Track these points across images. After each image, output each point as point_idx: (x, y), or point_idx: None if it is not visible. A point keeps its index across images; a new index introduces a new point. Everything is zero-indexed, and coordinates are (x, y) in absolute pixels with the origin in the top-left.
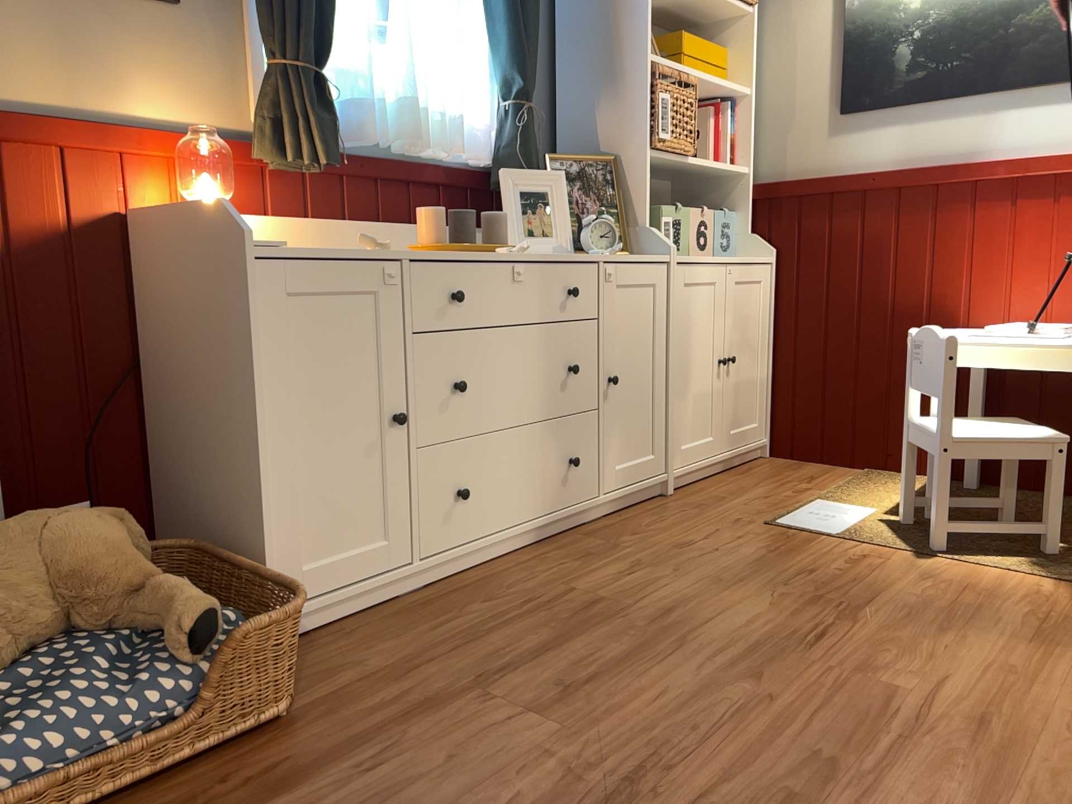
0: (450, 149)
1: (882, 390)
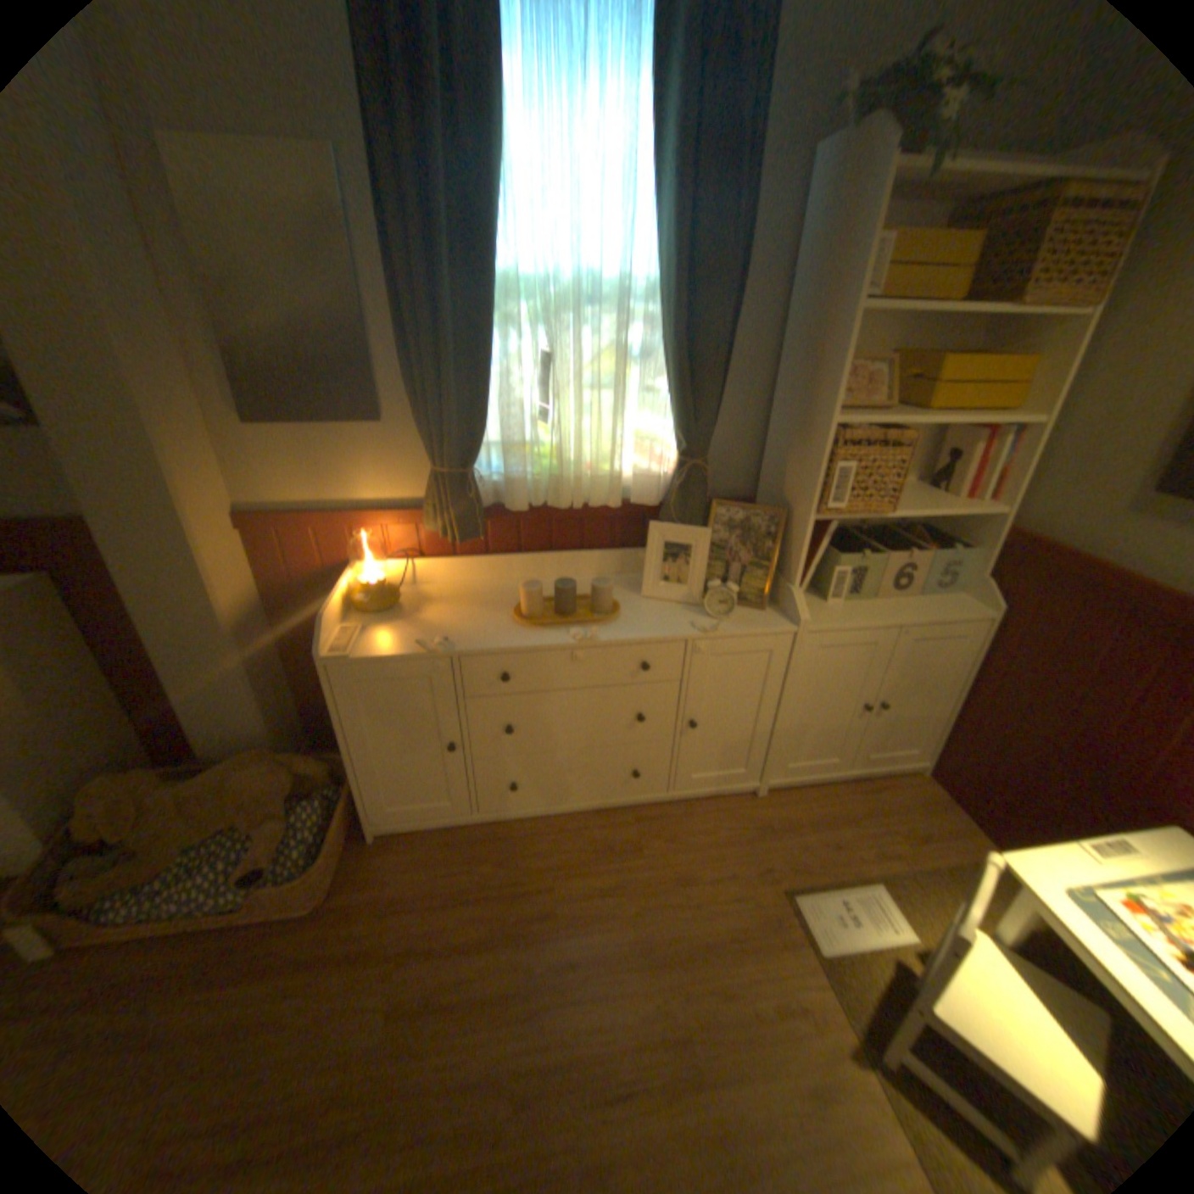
0: (606, 501)
1: (1057, 811)
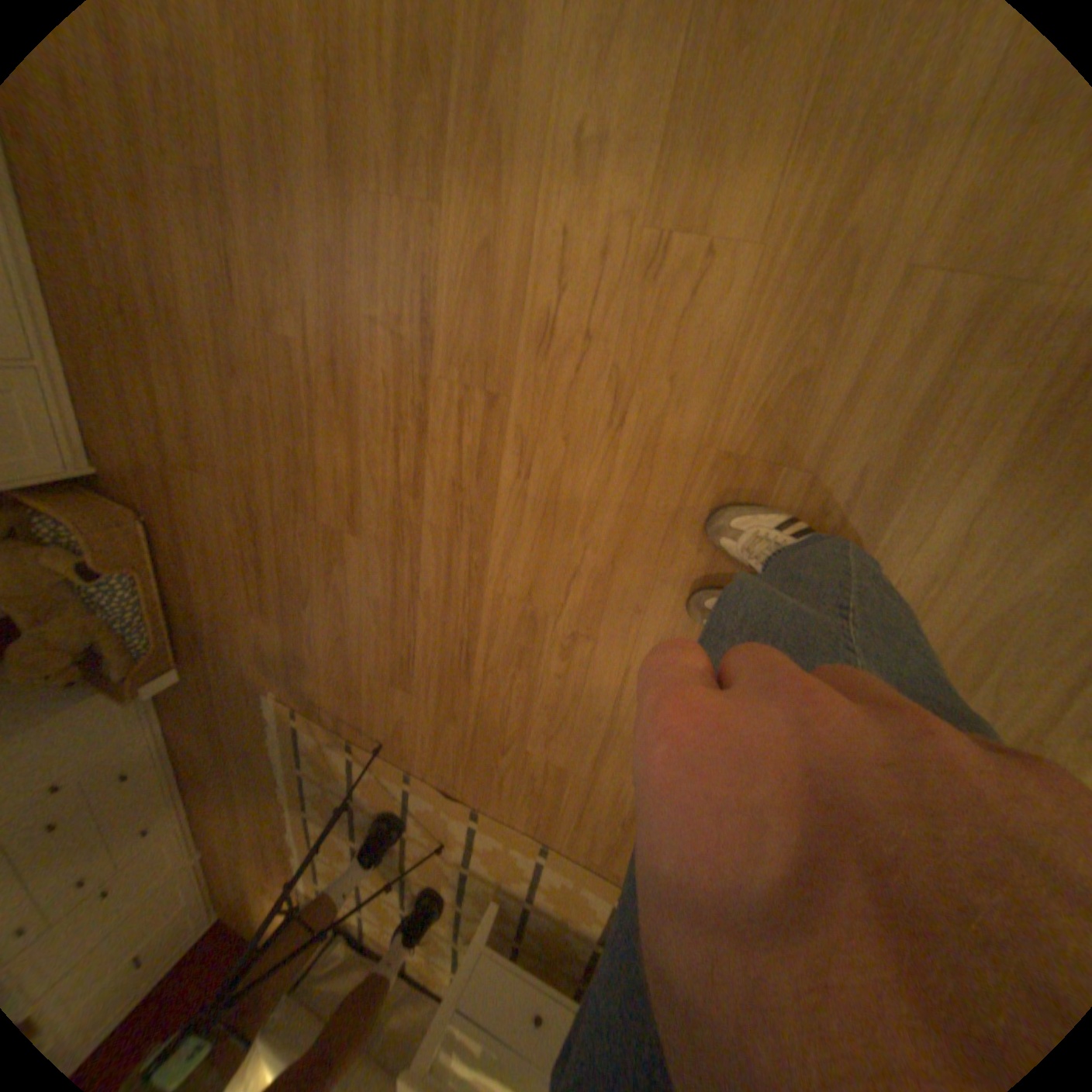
0: None
1: None
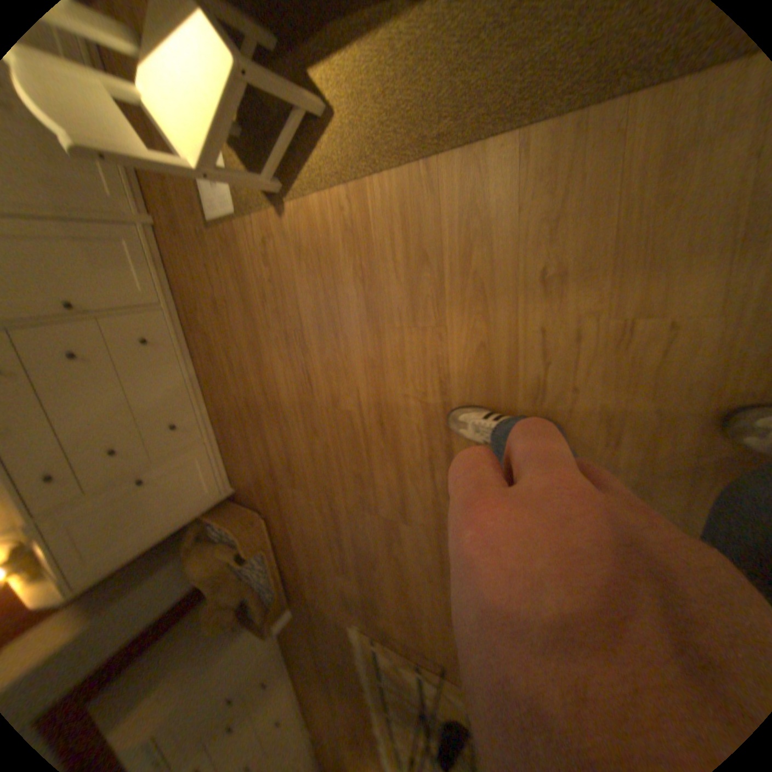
0: None
1: None
